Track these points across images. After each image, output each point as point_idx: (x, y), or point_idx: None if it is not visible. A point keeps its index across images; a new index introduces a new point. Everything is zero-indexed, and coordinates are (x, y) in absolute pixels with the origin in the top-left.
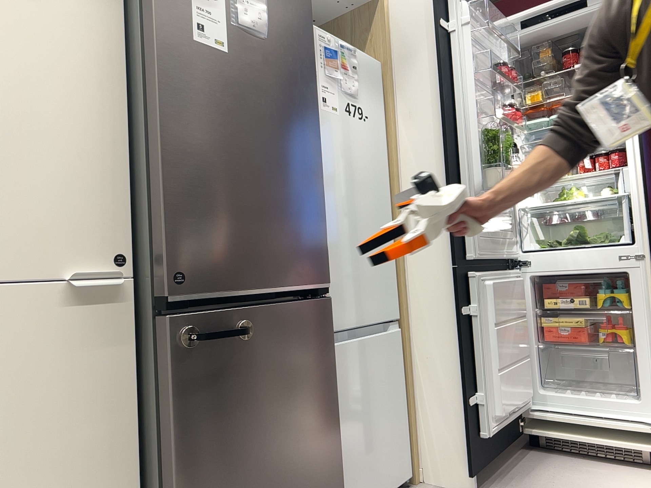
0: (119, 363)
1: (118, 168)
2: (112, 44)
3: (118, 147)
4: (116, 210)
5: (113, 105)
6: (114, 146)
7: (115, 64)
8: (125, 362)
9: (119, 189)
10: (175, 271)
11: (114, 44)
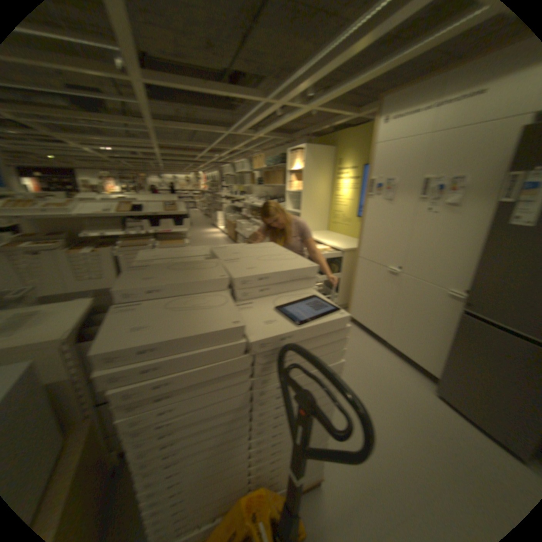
0: (459, 318)
1: (478, 264)
2: (491, 223)
3: (480, 258)
4: (473, 277)
5: (484, 244)
6: (479, 258)
7: (489, 230)
8: (461, 319)
9: (476, 271)
10: (470, 302)
11: (492, 223)
